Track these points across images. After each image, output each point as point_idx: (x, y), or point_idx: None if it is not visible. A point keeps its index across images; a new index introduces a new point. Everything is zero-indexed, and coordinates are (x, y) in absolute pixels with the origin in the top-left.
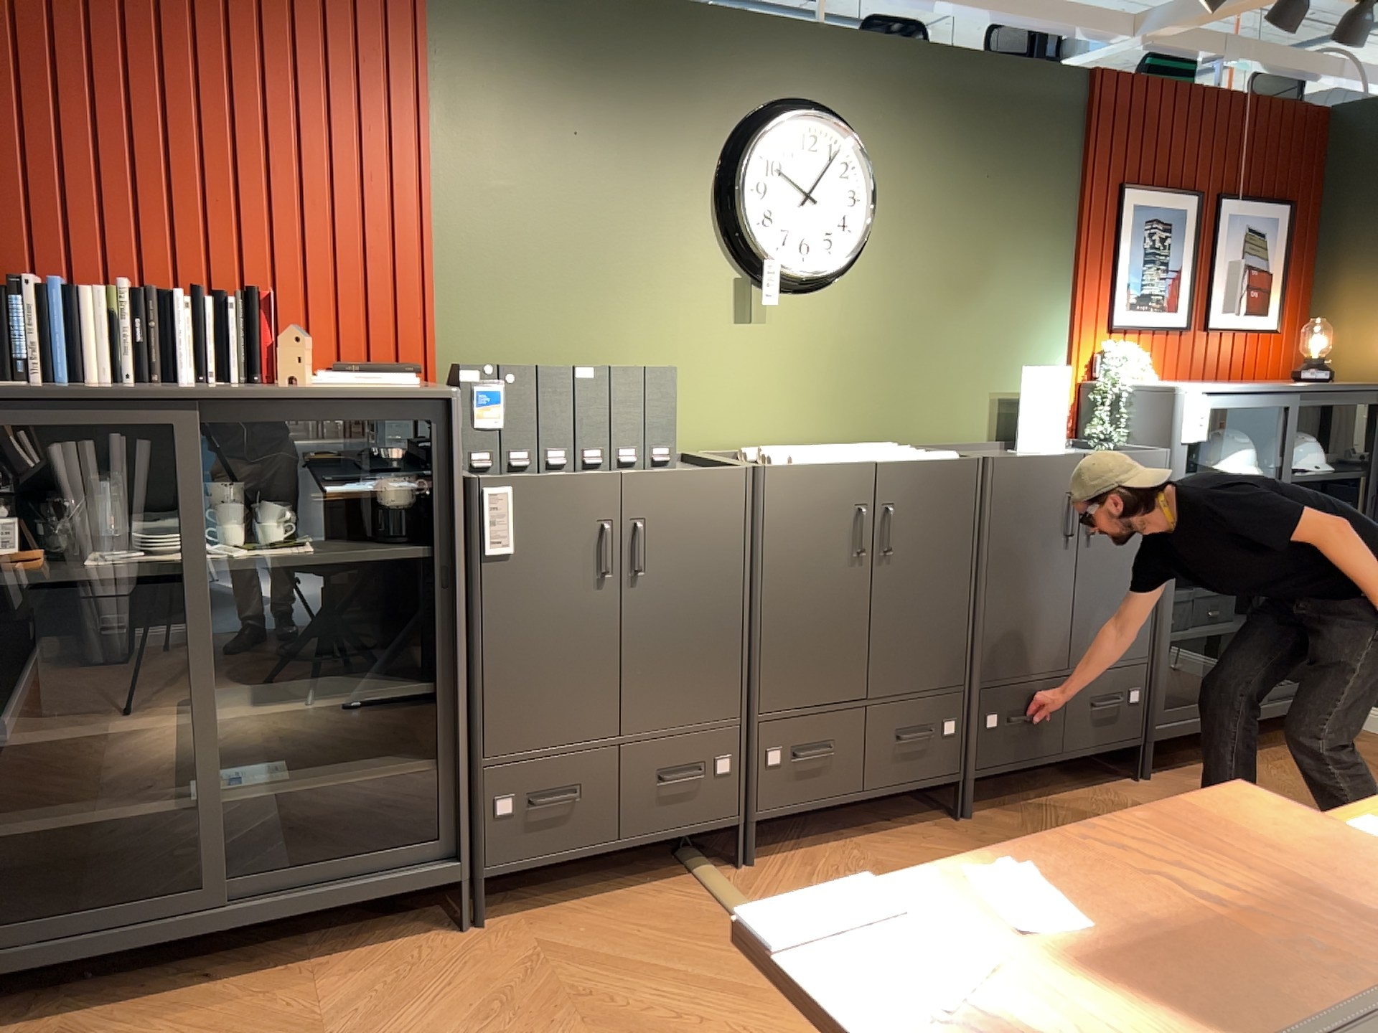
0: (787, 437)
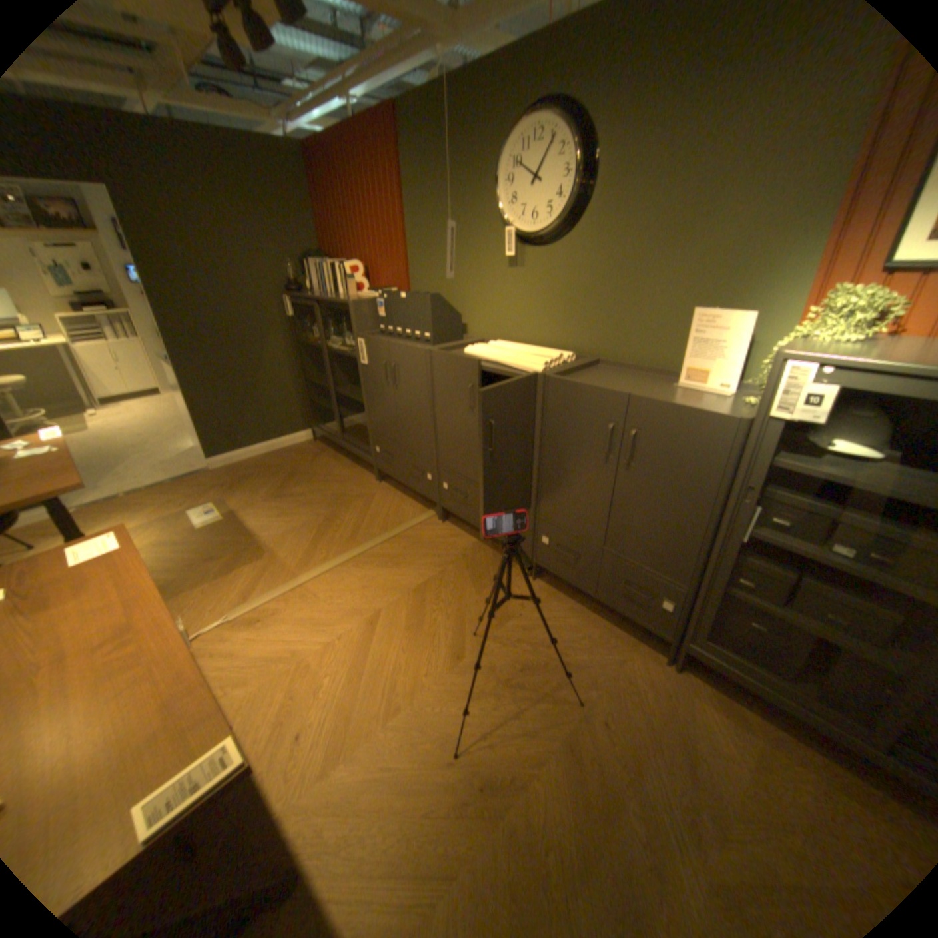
0: (534, 339)
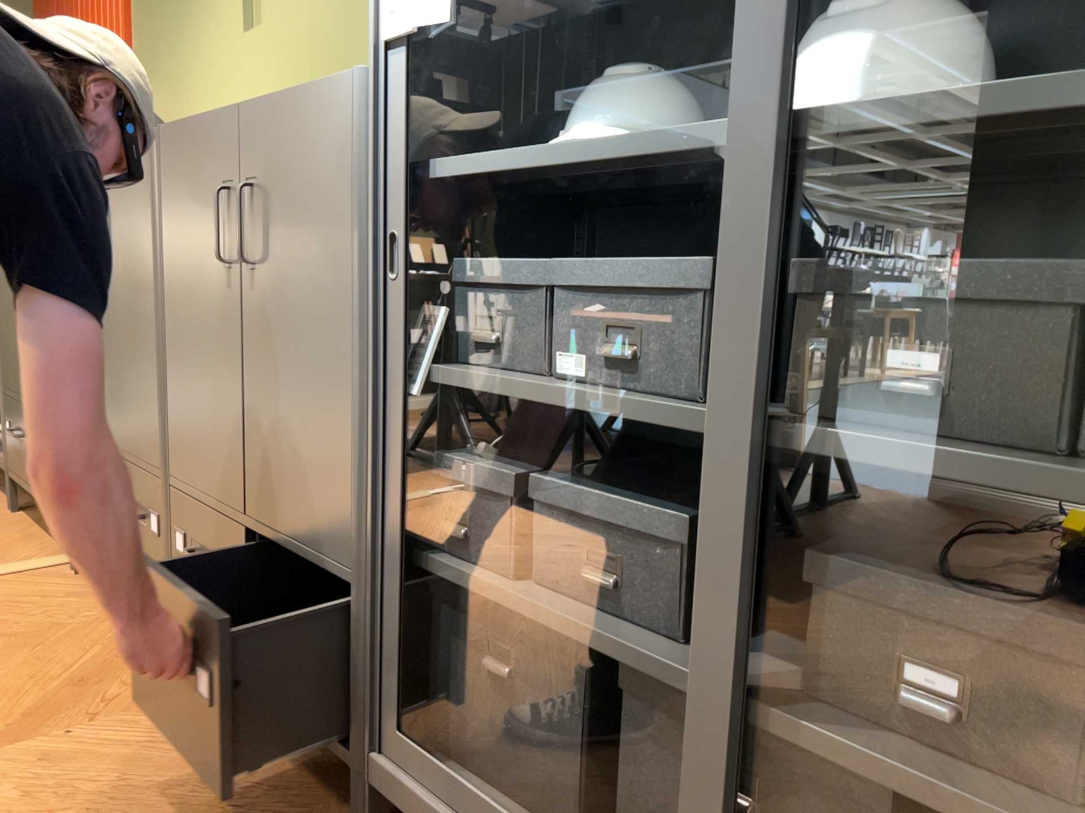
0: None
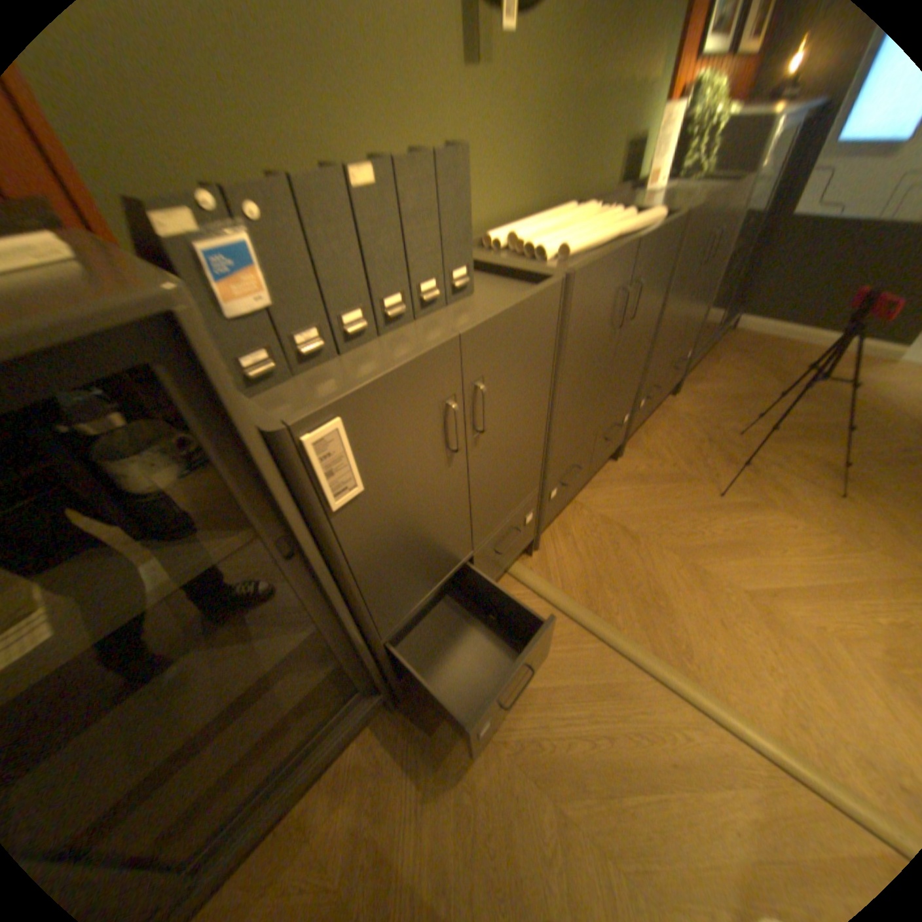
0: (508, 209)
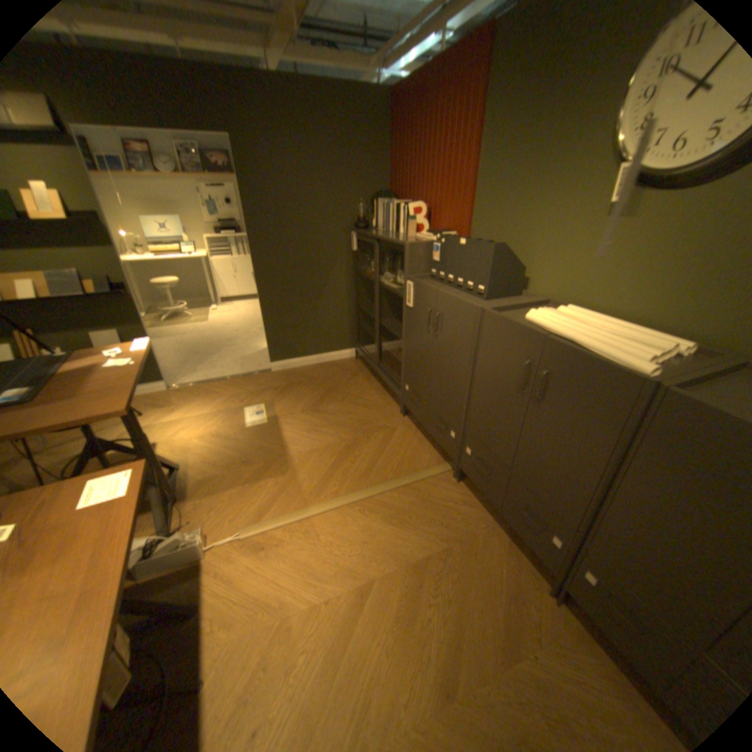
0: (623, 310)
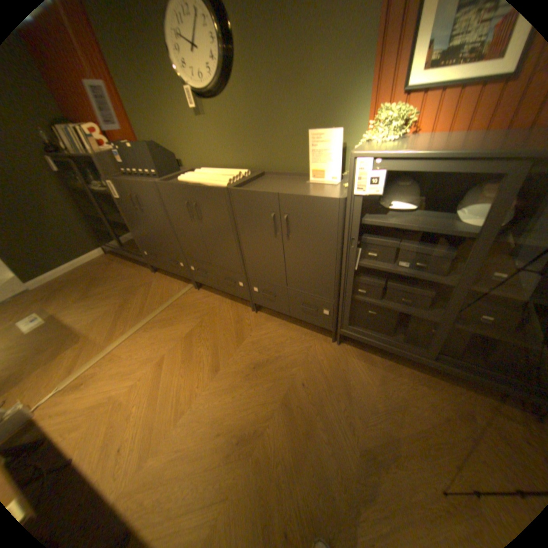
0: (224, 164)
